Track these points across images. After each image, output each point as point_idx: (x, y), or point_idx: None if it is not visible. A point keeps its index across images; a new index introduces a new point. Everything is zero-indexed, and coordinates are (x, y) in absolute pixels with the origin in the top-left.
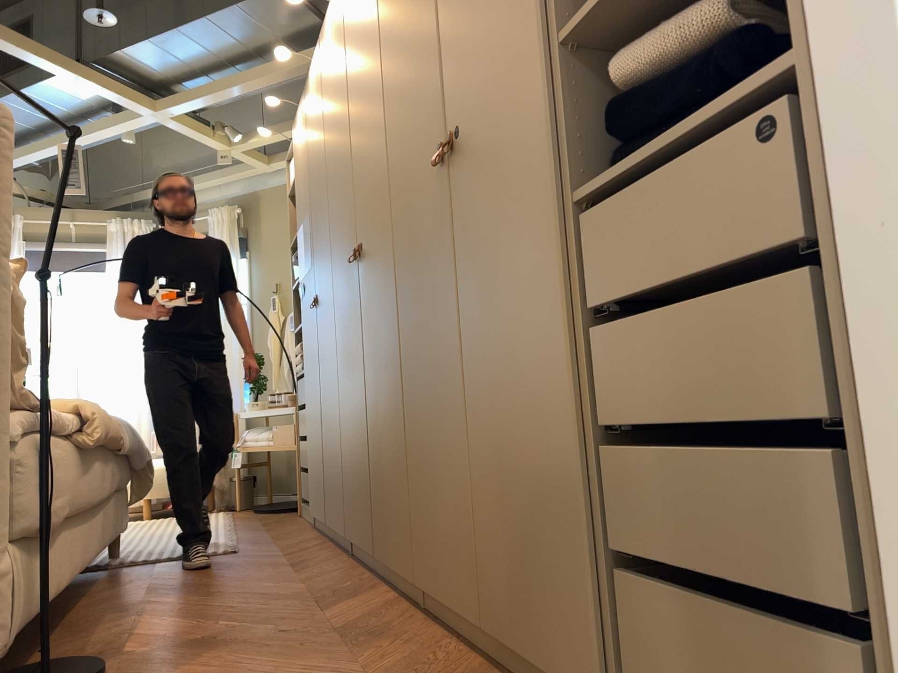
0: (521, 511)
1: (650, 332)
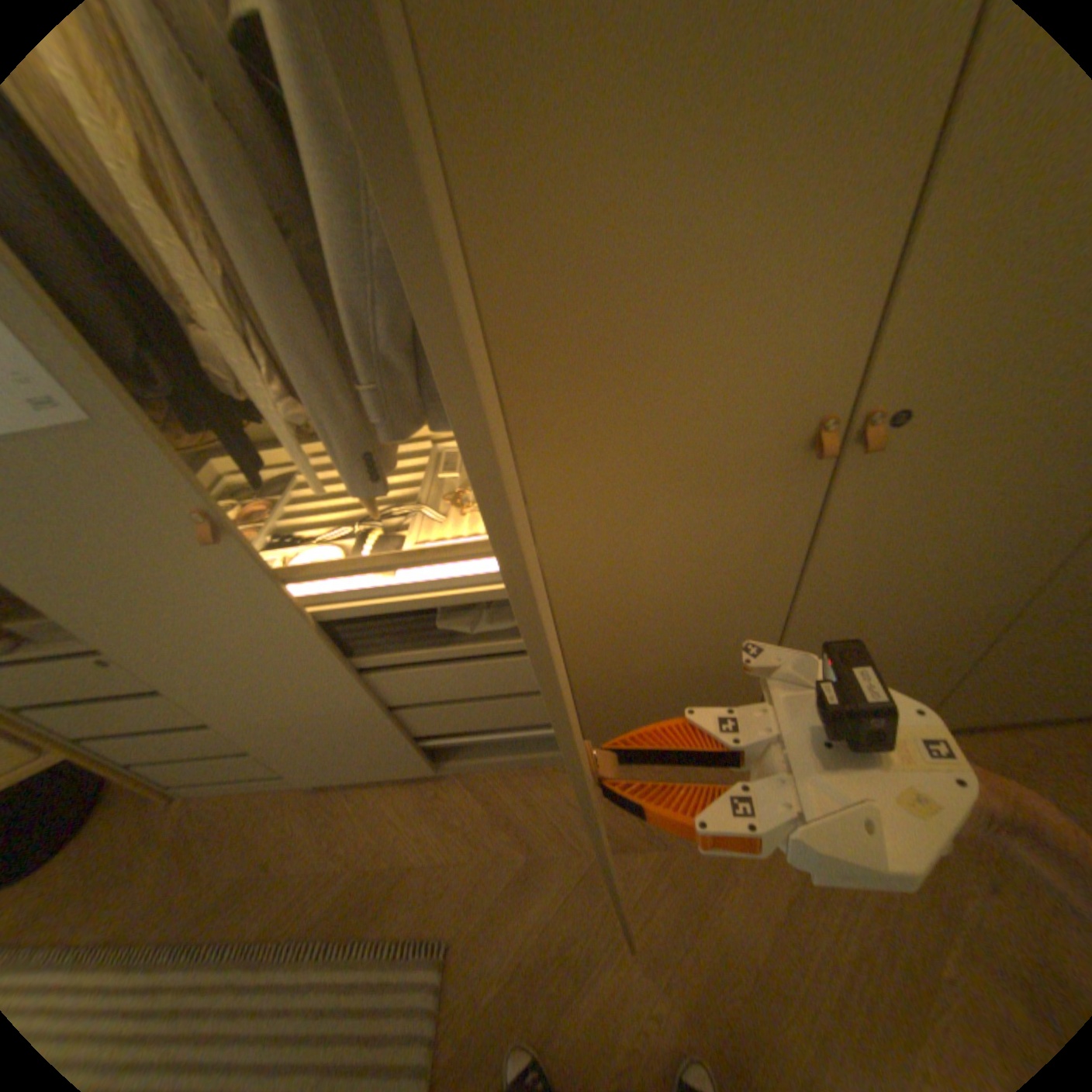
0: None
1: None
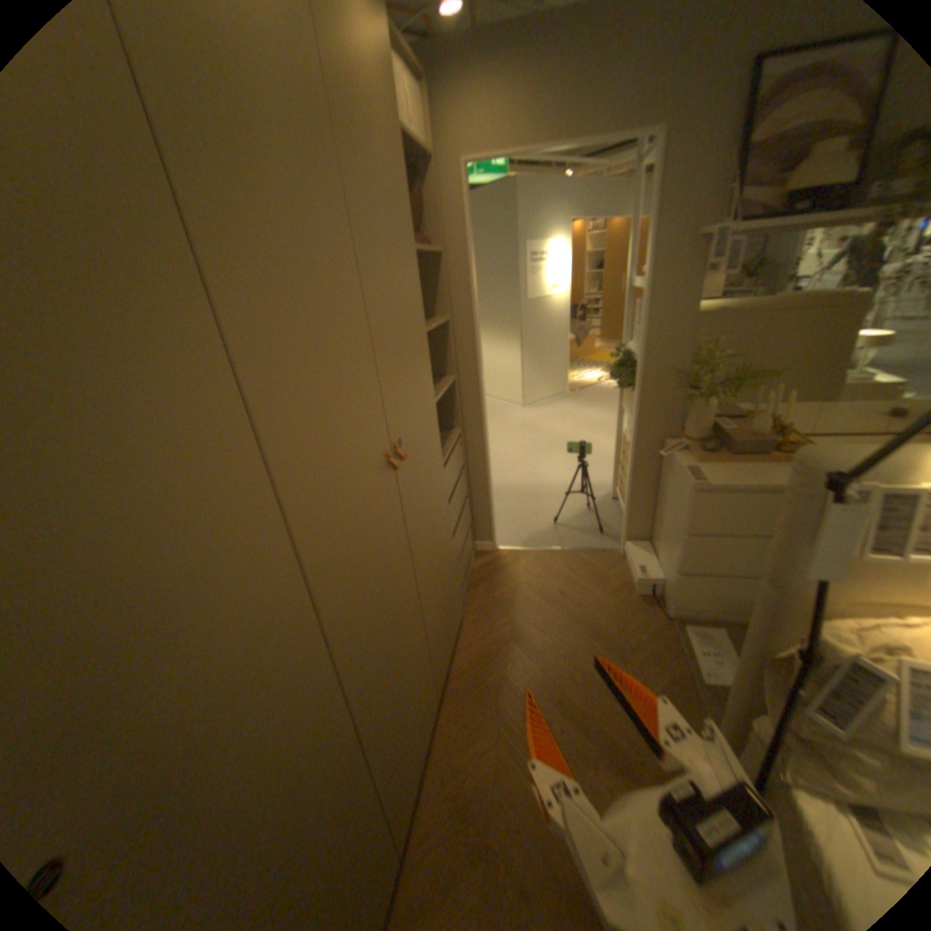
0: (447, 608)
1: (457, 498)
